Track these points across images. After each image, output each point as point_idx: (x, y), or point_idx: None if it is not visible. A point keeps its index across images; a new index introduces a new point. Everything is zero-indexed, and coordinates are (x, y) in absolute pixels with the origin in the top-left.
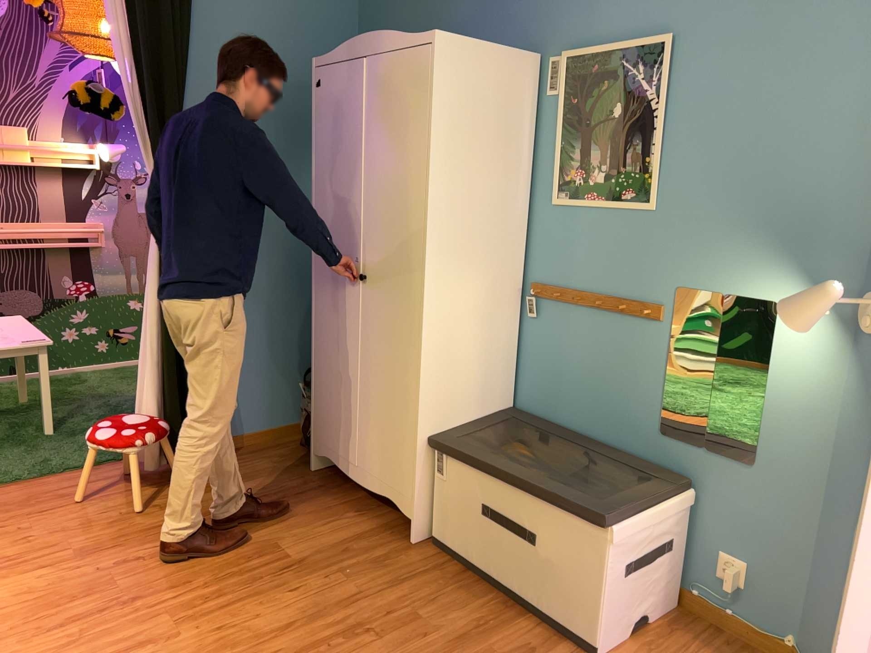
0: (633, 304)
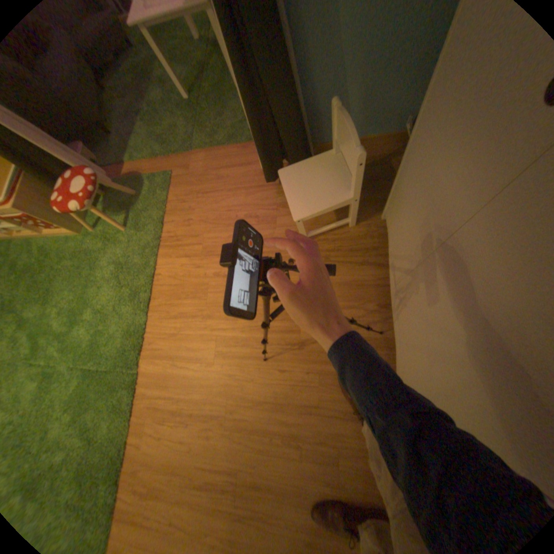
0: None
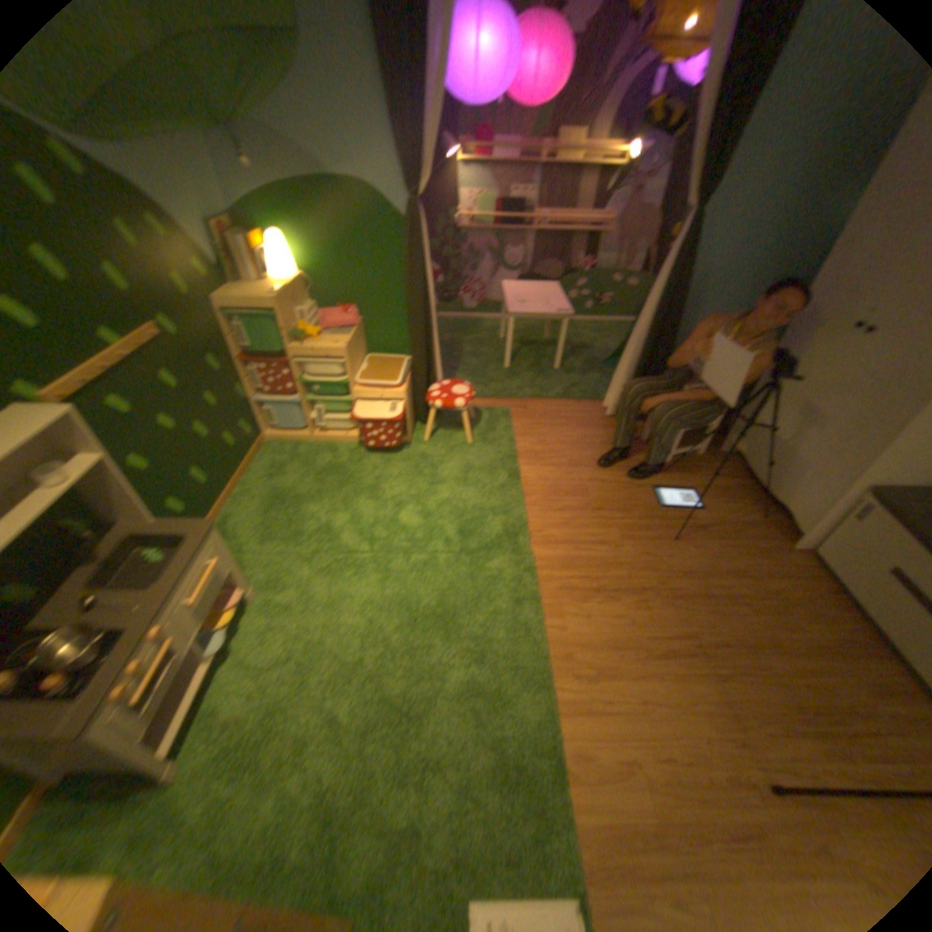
0: None
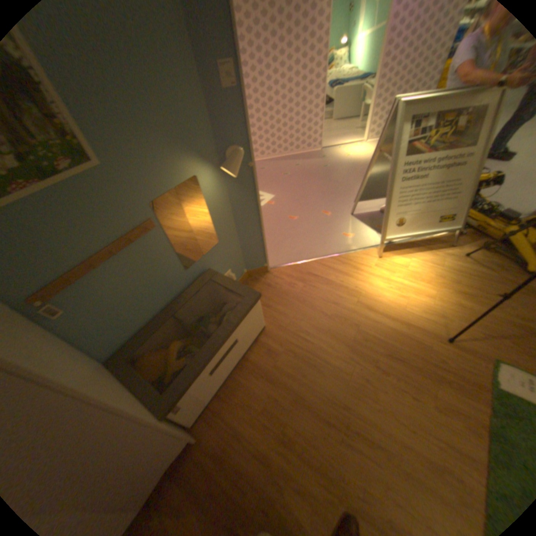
0: (132, 232)
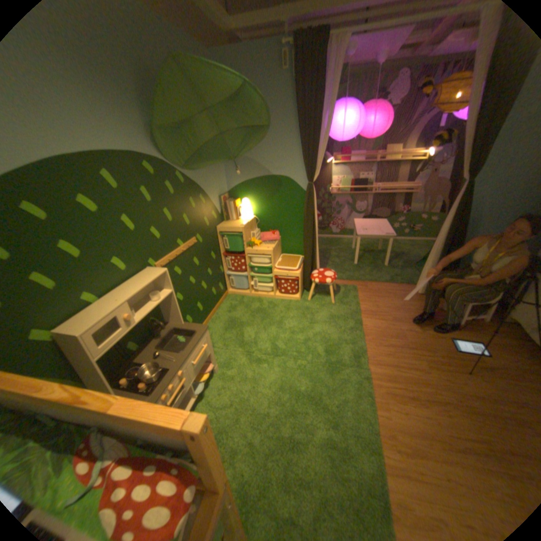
0: None
